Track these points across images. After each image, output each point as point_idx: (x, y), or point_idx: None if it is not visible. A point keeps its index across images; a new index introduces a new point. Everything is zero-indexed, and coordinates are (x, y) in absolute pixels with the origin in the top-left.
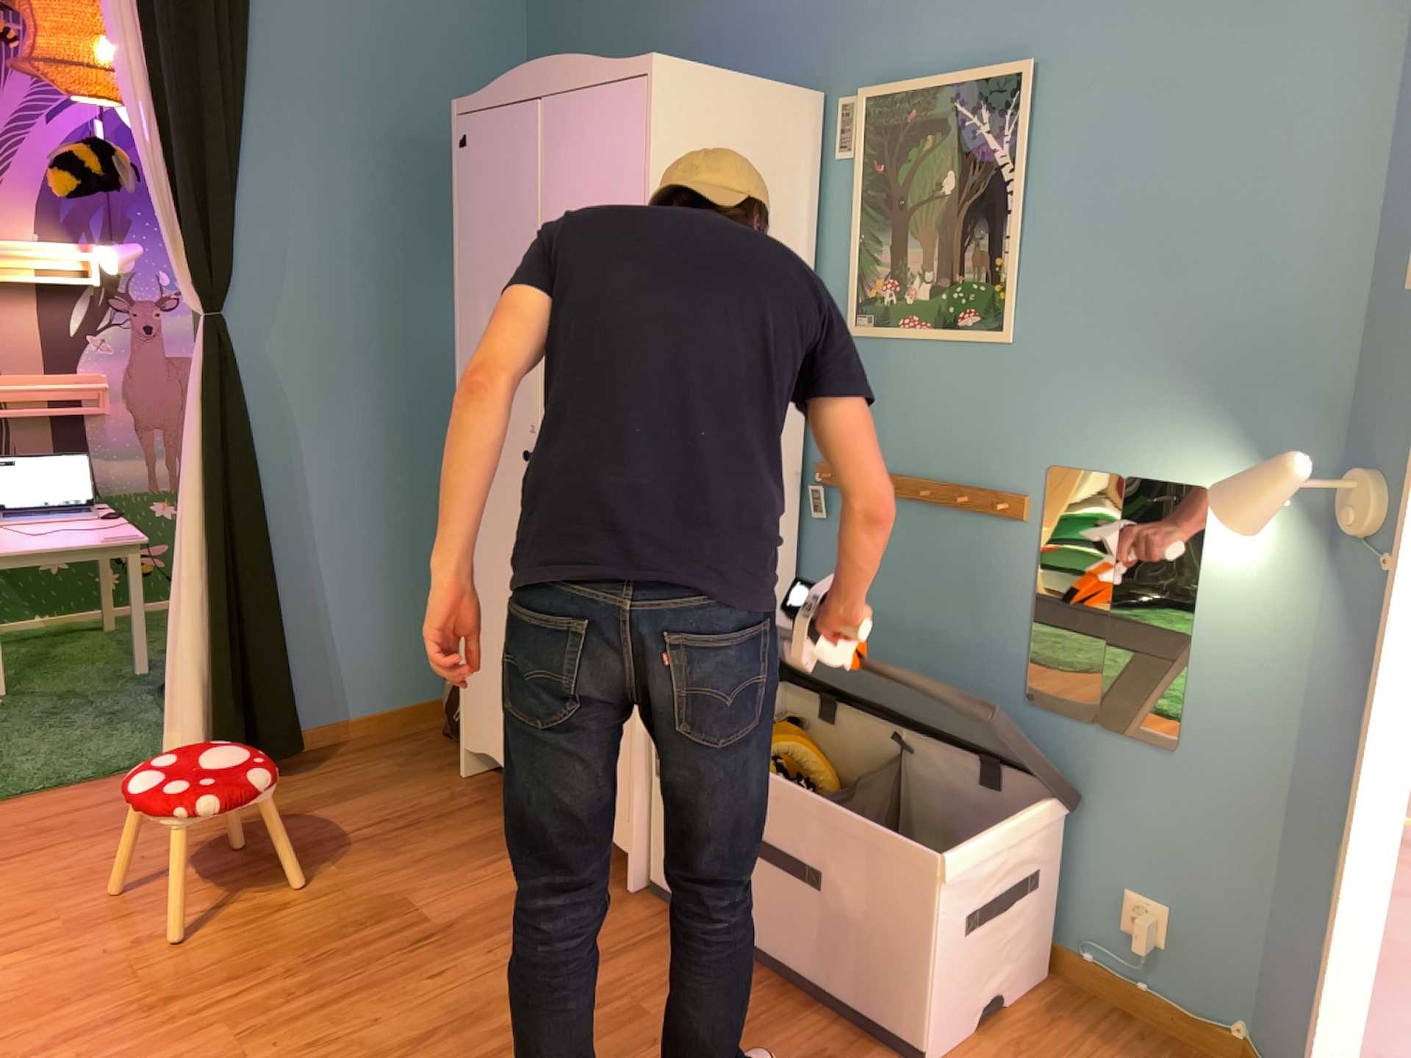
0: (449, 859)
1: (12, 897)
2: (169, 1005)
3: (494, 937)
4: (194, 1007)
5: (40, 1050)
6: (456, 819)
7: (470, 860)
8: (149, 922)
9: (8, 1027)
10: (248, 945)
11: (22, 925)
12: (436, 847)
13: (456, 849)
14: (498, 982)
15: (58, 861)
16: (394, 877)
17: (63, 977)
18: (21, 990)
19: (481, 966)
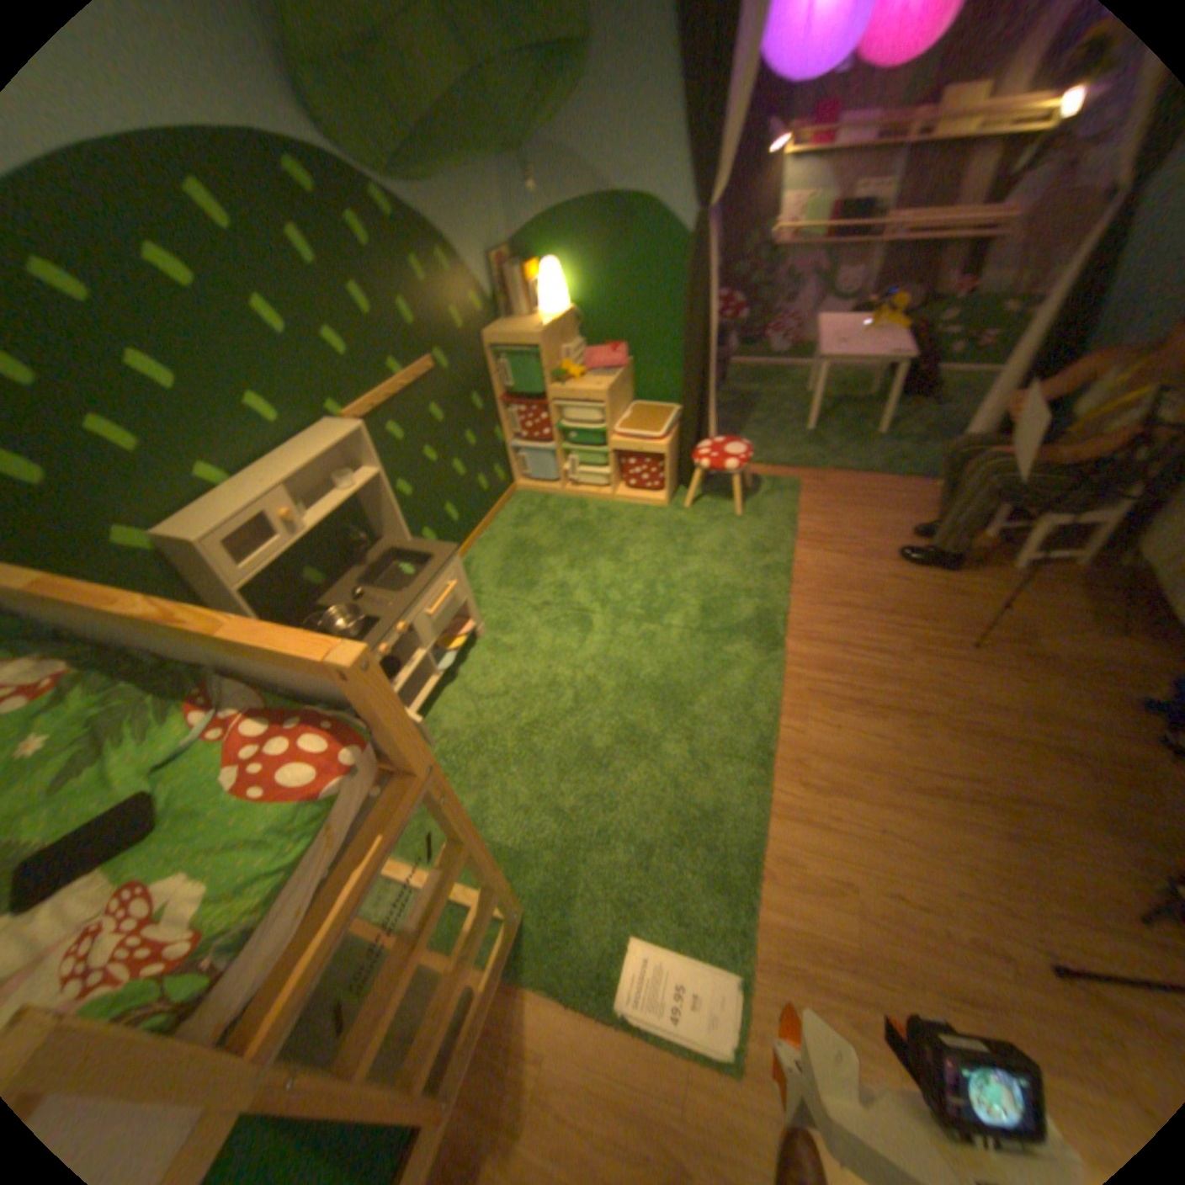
0: (1078, 619)
1: (850, 527)
2: (892, 616)
3: (1080, 683)
4: (901, 623)
5: (837, 606)
6: (1098, 595)
7: (1092, 627)
8: (898, 569)
9: (829, 588)
10: (938, 607)
11: (849, 544)
12: (1074, 607)
13: (1087, 615)
14: (1066, 710)
15: (873, 518)
16: (1035, 612)
17: (856, 577)
18: (839, 575)
19: (1061, 694)
